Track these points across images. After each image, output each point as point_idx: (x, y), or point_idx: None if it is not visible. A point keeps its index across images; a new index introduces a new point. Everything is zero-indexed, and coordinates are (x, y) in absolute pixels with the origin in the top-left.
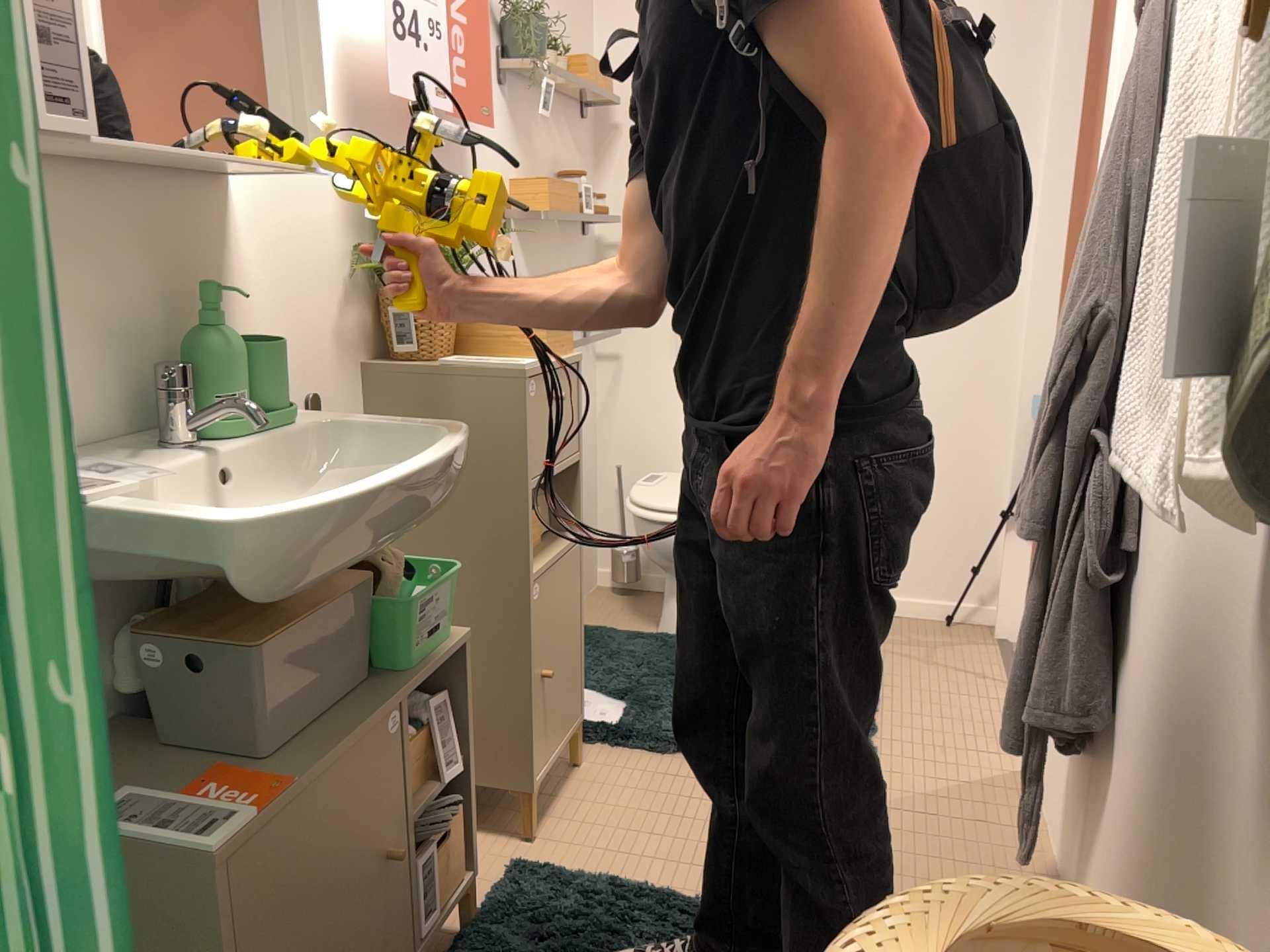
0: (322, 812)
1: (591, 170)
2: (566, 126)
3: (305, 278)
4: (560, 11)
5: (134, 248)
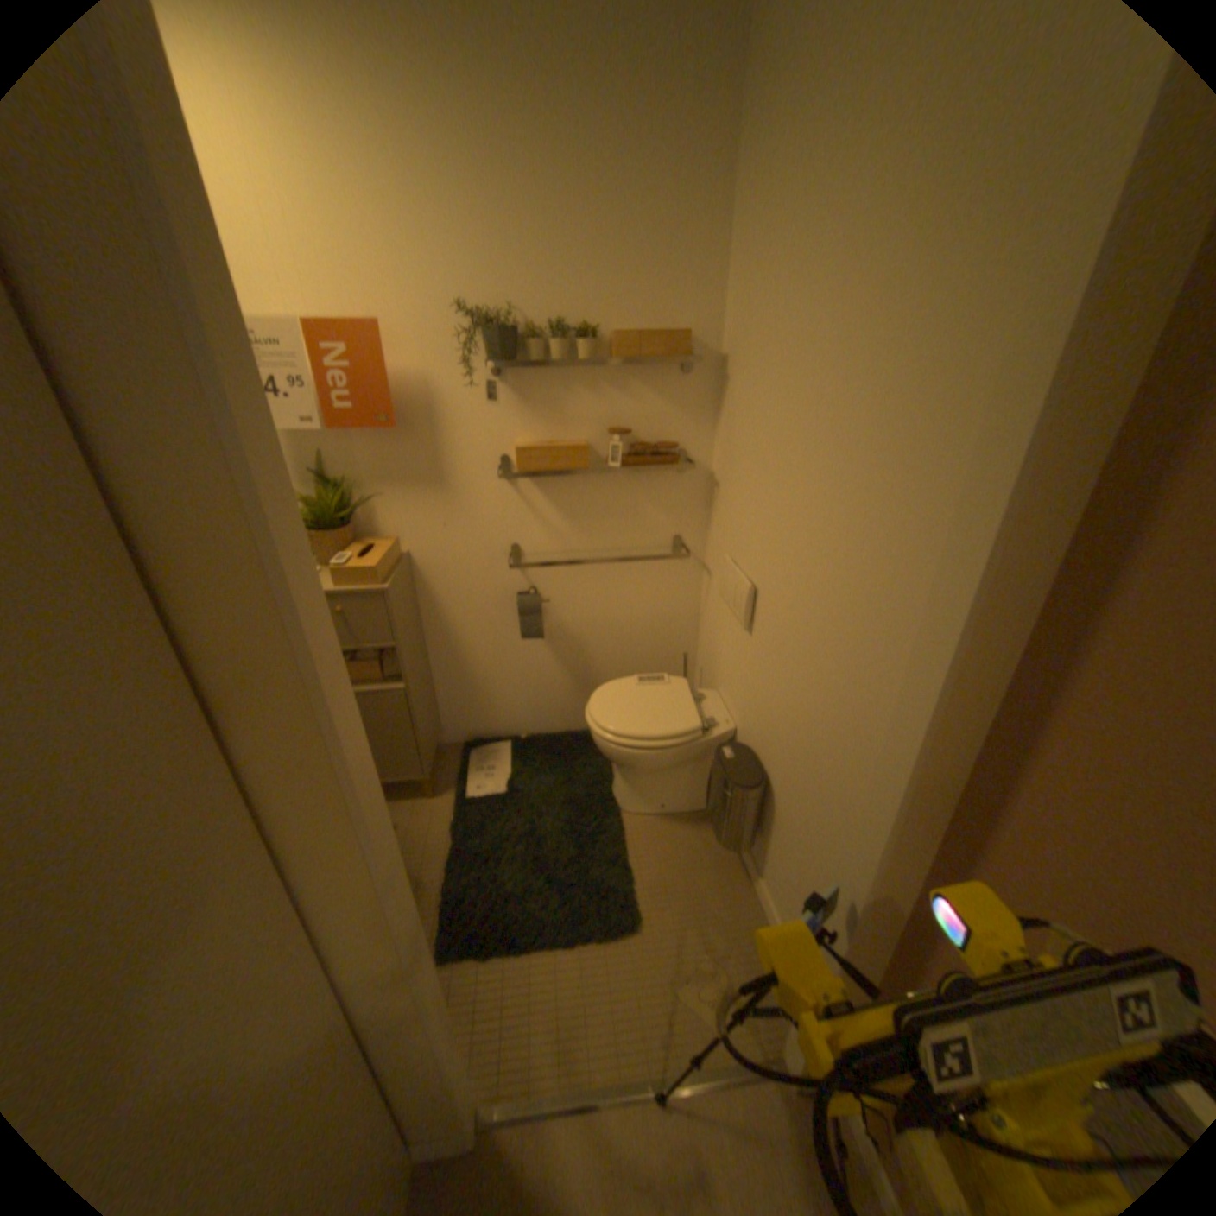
0: None
1: (705, 414)
2: (638, 384)
3: None
4: (632, 280)
5: None
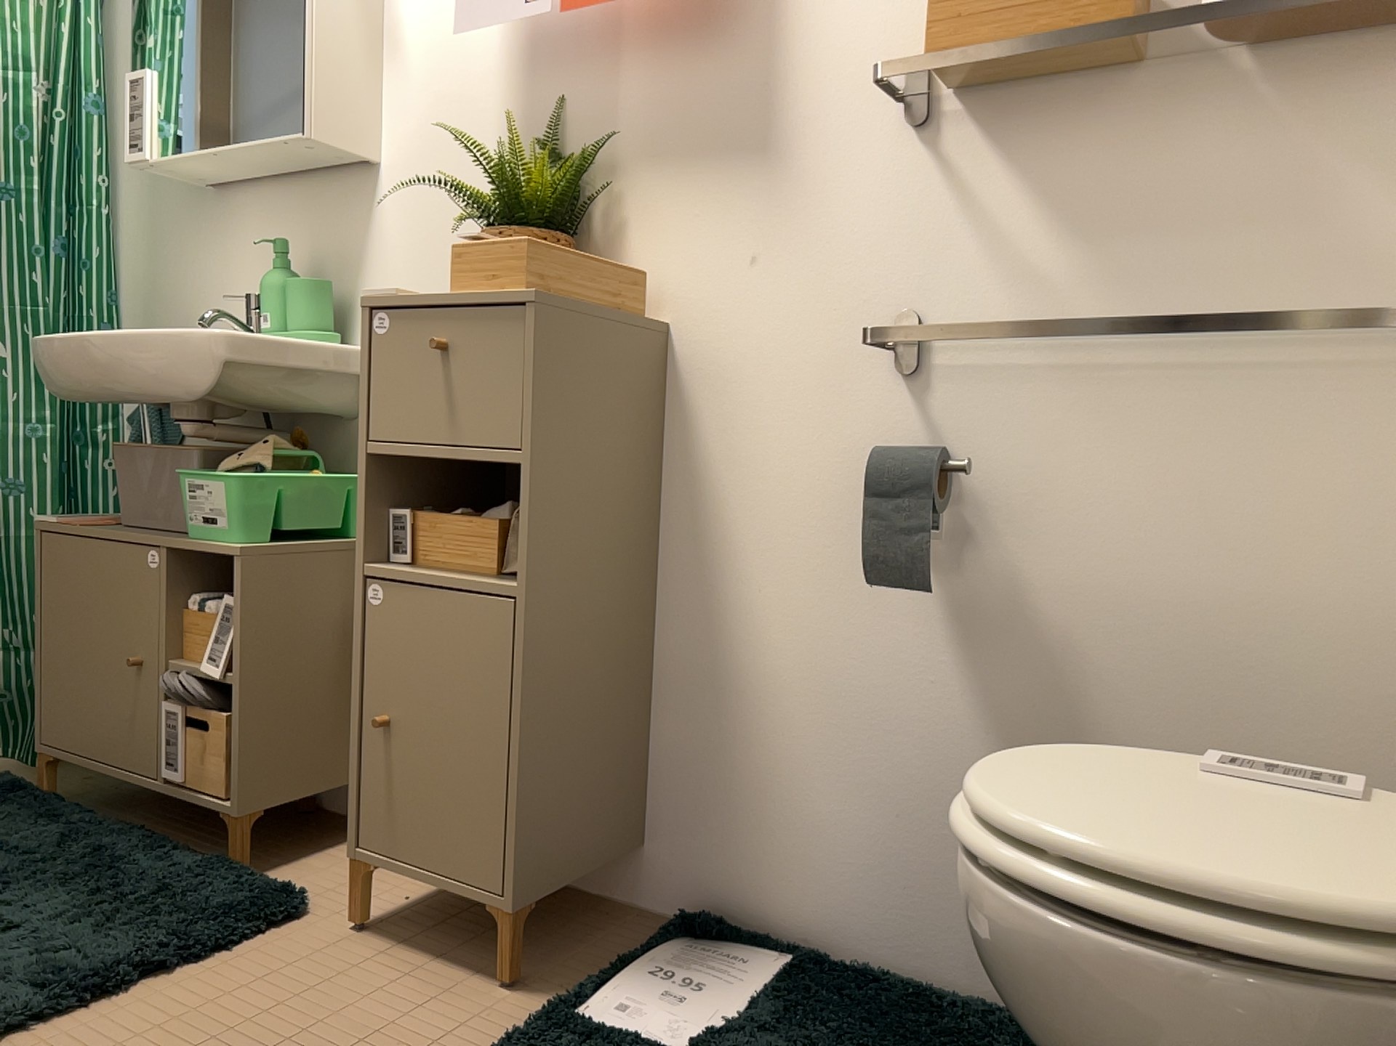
0: (104, 562)
1: None
2: None
3: (432, 240)
4: None
5: (312, 231)
